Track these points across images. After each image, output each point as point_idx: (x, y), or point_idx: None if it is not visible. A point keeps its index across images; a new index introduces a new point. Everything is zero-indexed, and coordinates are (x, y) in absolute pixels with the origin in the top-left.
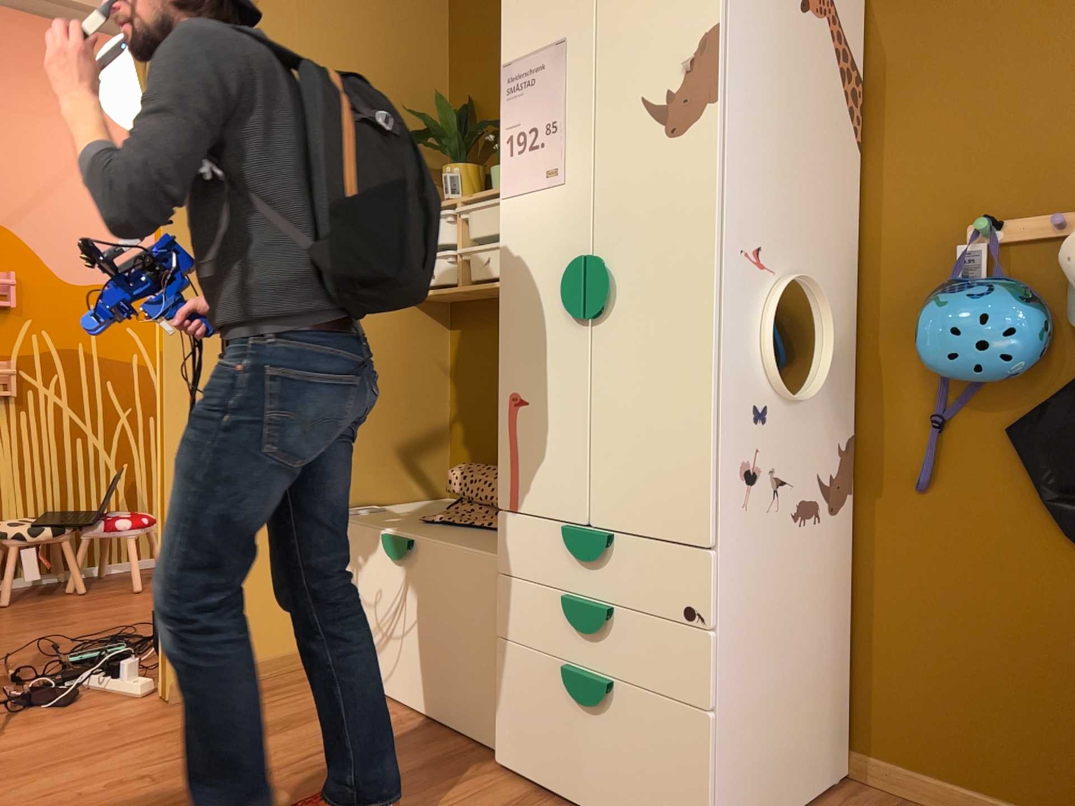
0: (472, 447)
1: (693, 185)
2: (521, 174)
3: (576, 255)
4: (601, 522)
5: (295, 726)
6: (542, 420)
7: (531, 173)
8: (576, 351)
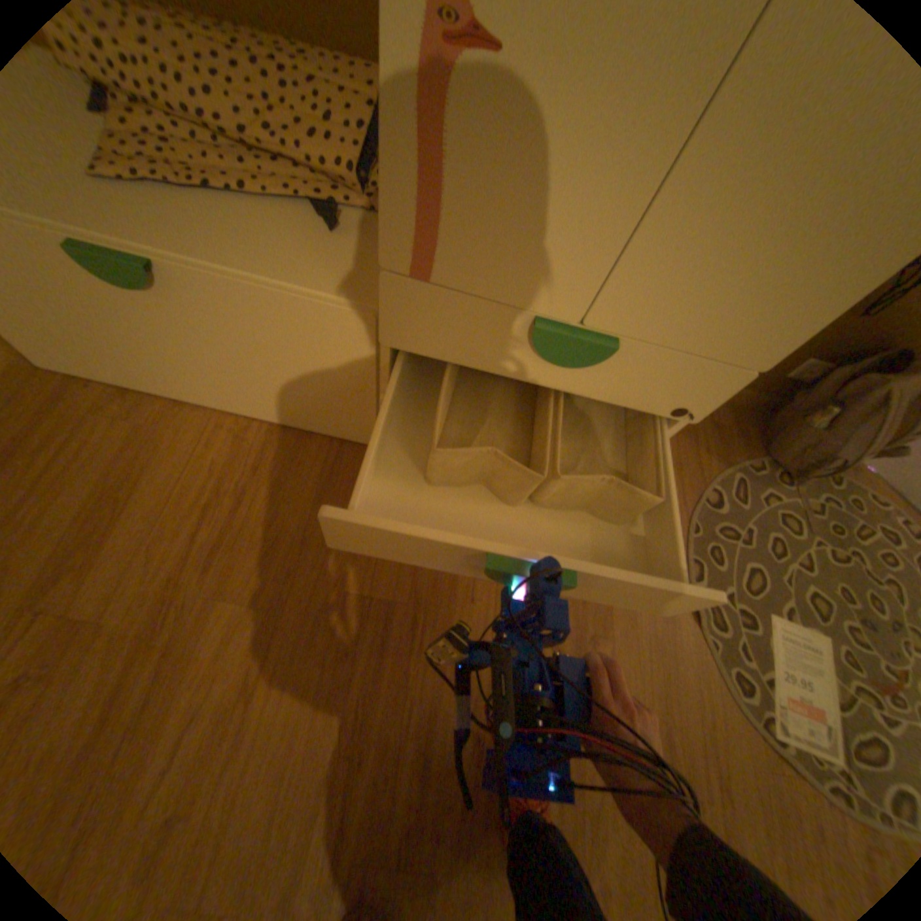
0: None
1: None
2: None
3: None
4: (604, 320)
5: (129, 497)
6: (536, 113)
7: None
8: None
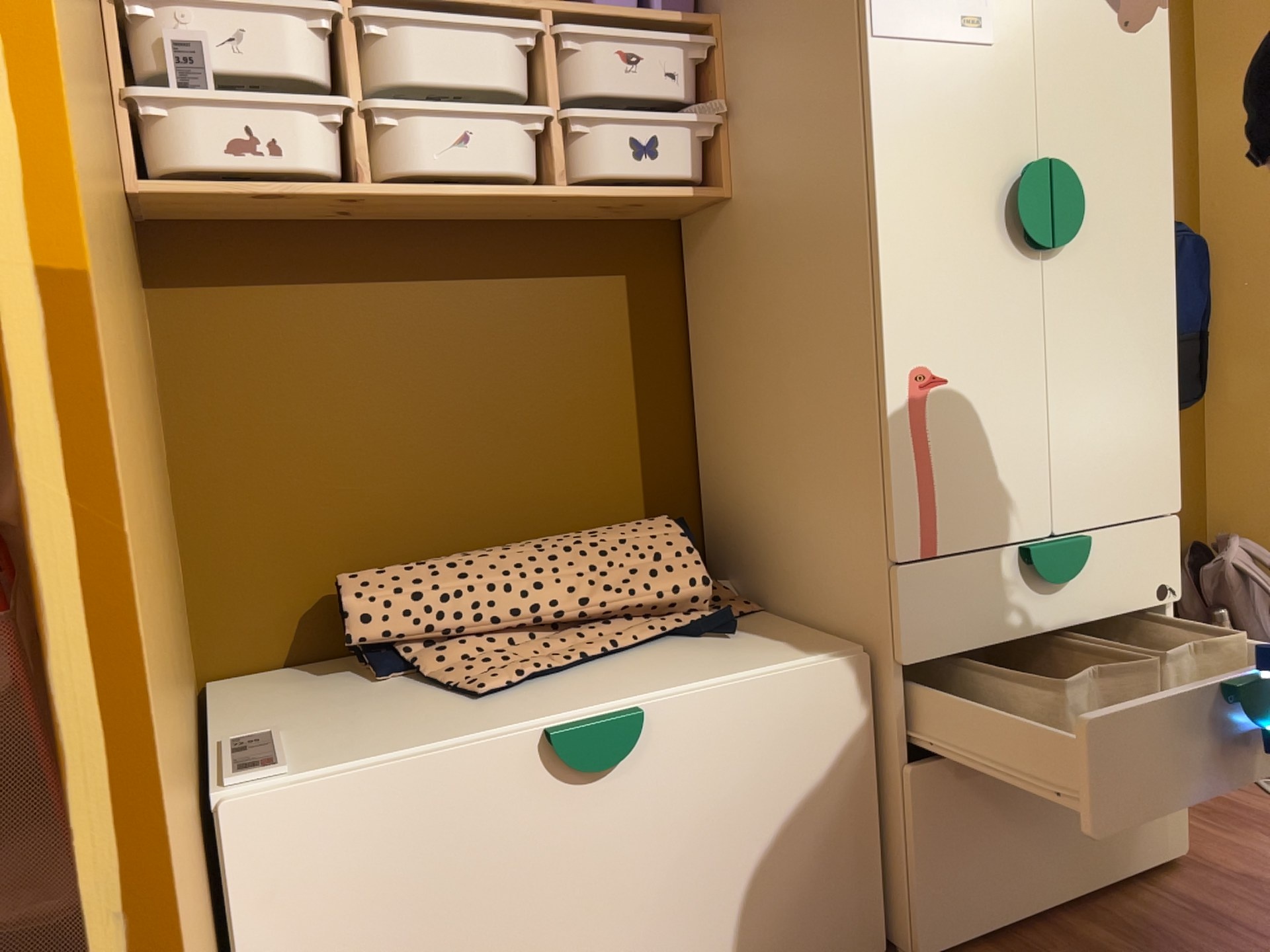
0: (281, 548)
1: (1150, 100)
2: (917, 9)
3: (1019, 159)
4: (1068, 525)
5: None
6: (976, 405)
7: (935, 13)
8: (1026, 298)
